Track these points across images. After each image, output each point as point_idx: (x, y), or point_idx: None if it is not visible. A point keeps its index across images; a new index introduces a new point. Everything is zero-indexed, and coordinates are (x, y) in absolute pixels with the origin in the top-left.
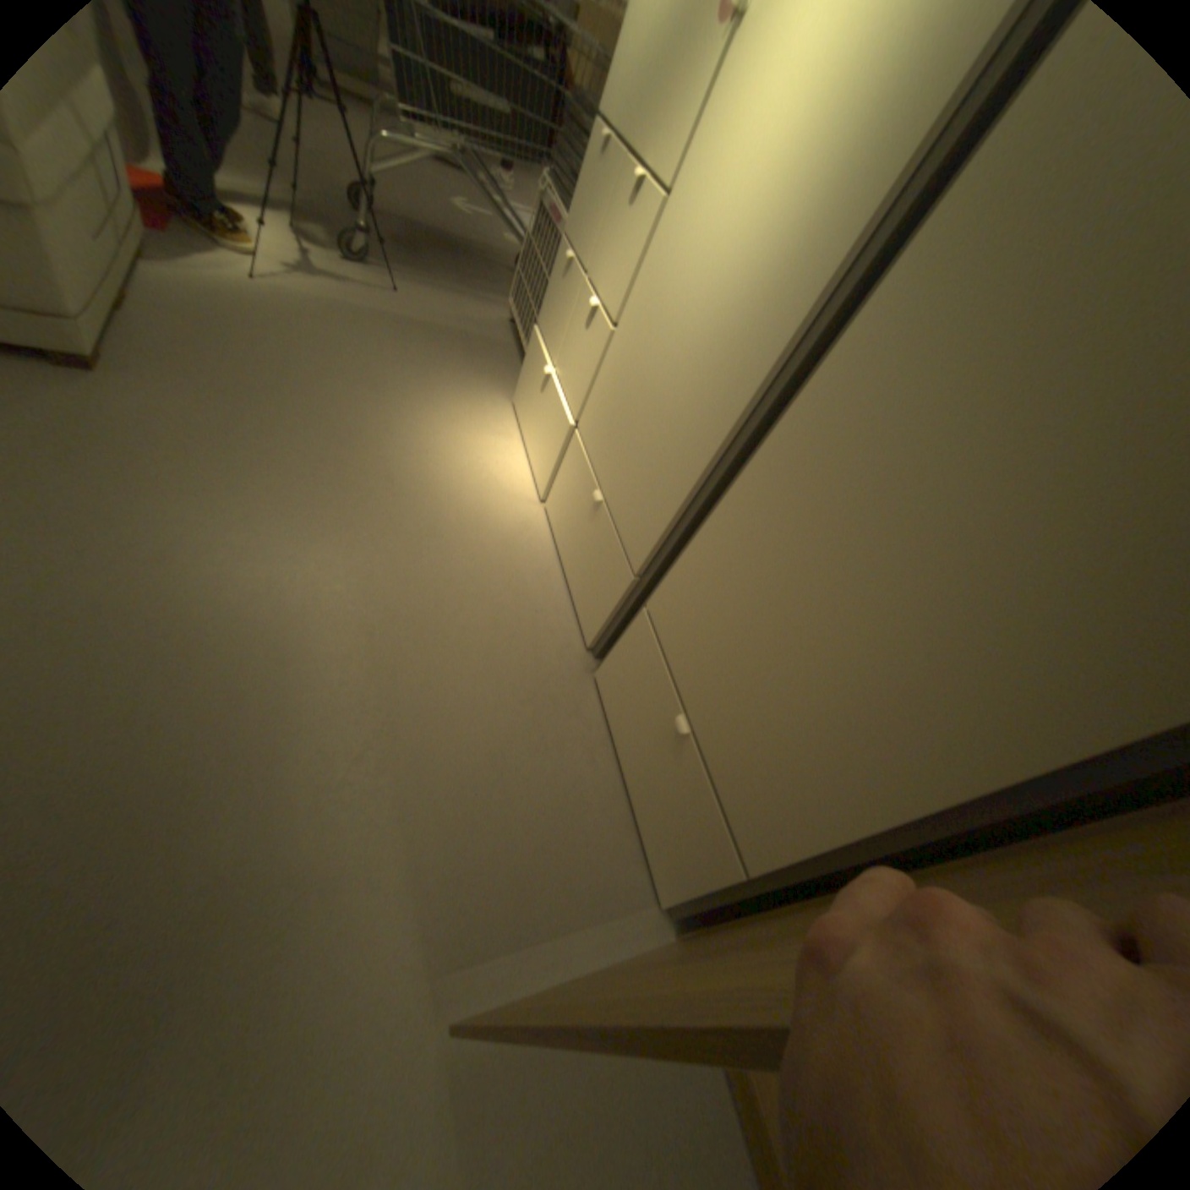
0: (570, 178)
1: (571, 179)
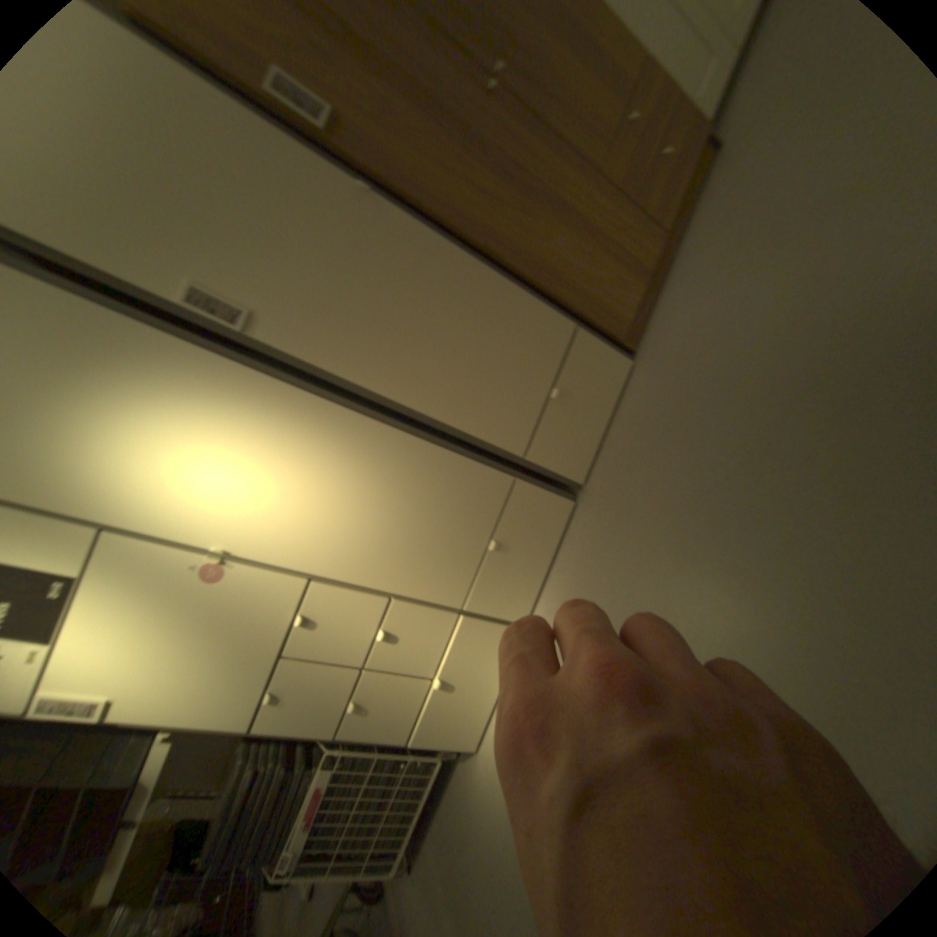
0: (287, 796)
1: (288, 790)
